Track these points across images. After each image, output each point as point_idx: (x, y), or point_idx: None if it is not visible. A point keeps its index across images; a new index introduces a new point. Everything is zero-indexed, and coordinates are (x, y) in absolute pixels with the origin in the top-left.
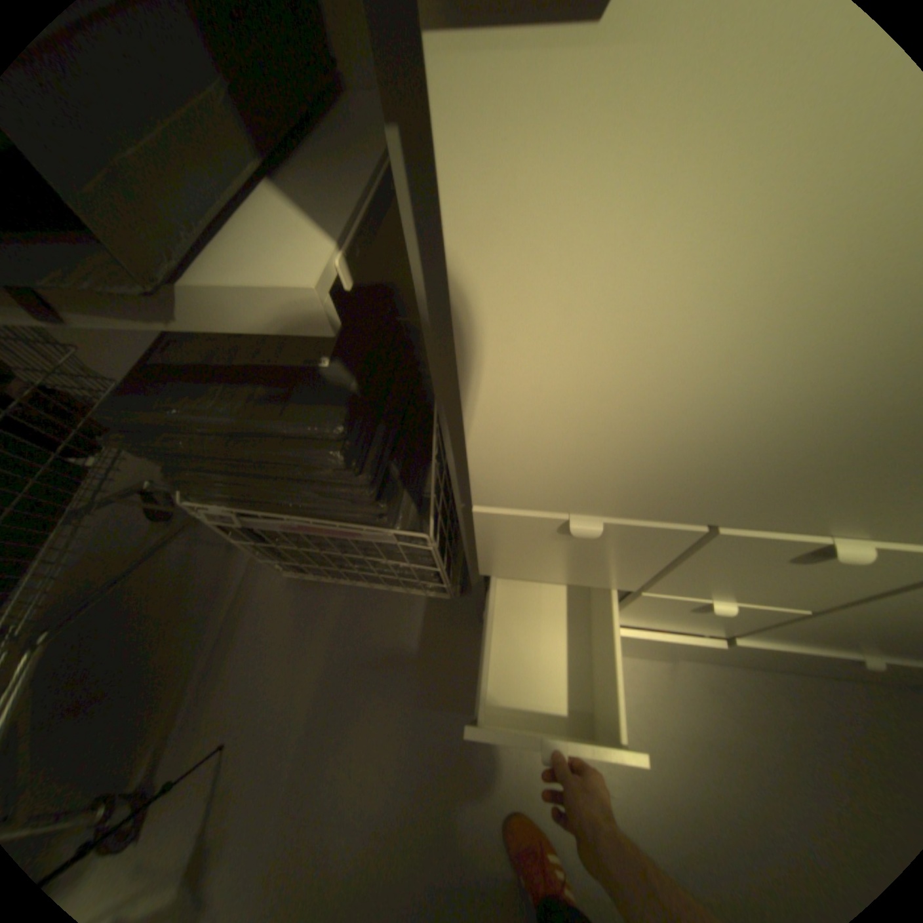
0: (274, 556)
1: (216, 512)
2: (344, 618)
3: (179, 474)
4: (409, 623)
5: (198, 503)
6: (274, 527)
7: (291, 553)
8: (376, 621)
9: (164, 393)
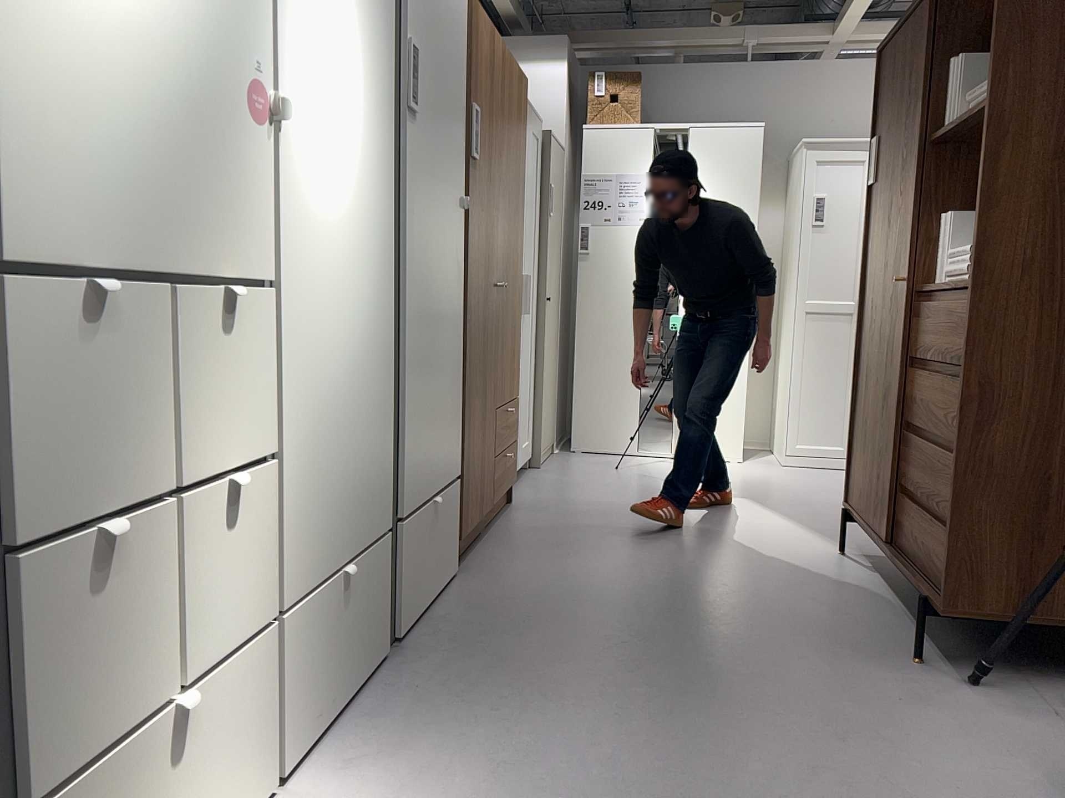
0: None
1: None
2: None
3: None
4: None
5: None
6: None
7: None
8: None
9: None
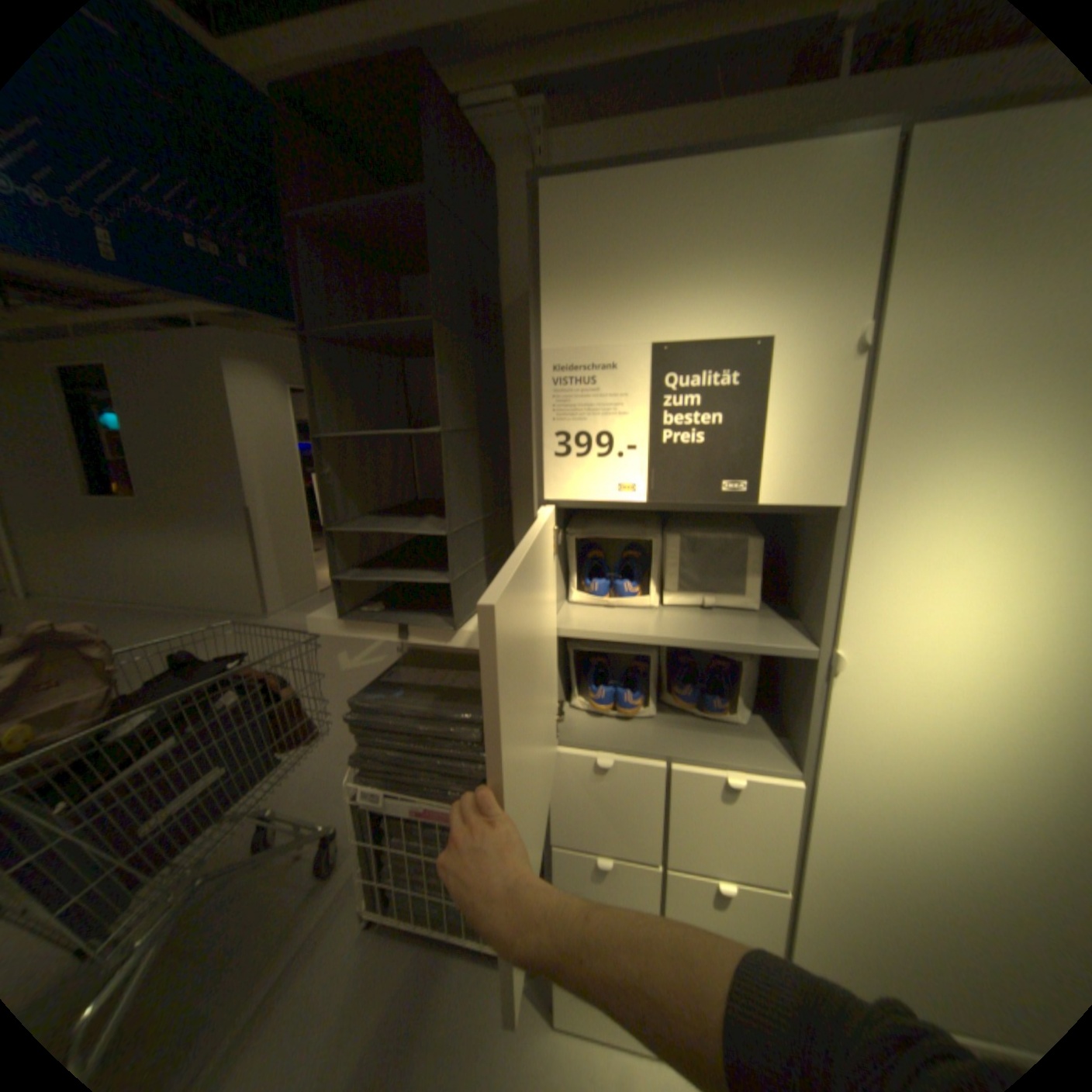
0: (370, 880)
1: (368, 794)
2: (405, 988)
3: (367, 751)
4: (473, 1004)
5: (358, 786)
6: (402, 816)
7: (393, 866)
8: (438, 996)
9: (389, 695)
